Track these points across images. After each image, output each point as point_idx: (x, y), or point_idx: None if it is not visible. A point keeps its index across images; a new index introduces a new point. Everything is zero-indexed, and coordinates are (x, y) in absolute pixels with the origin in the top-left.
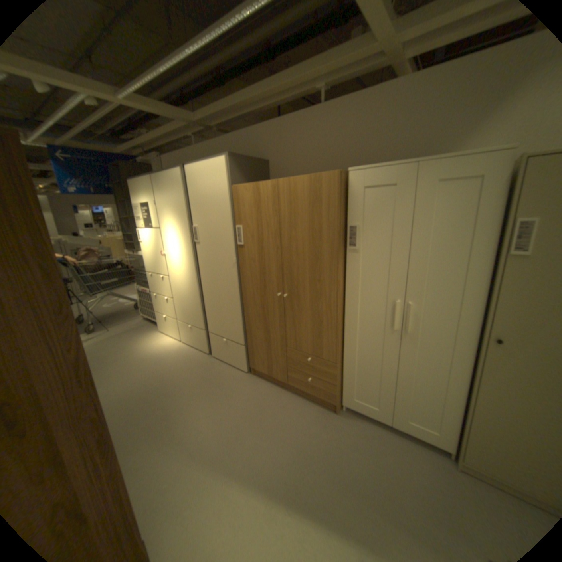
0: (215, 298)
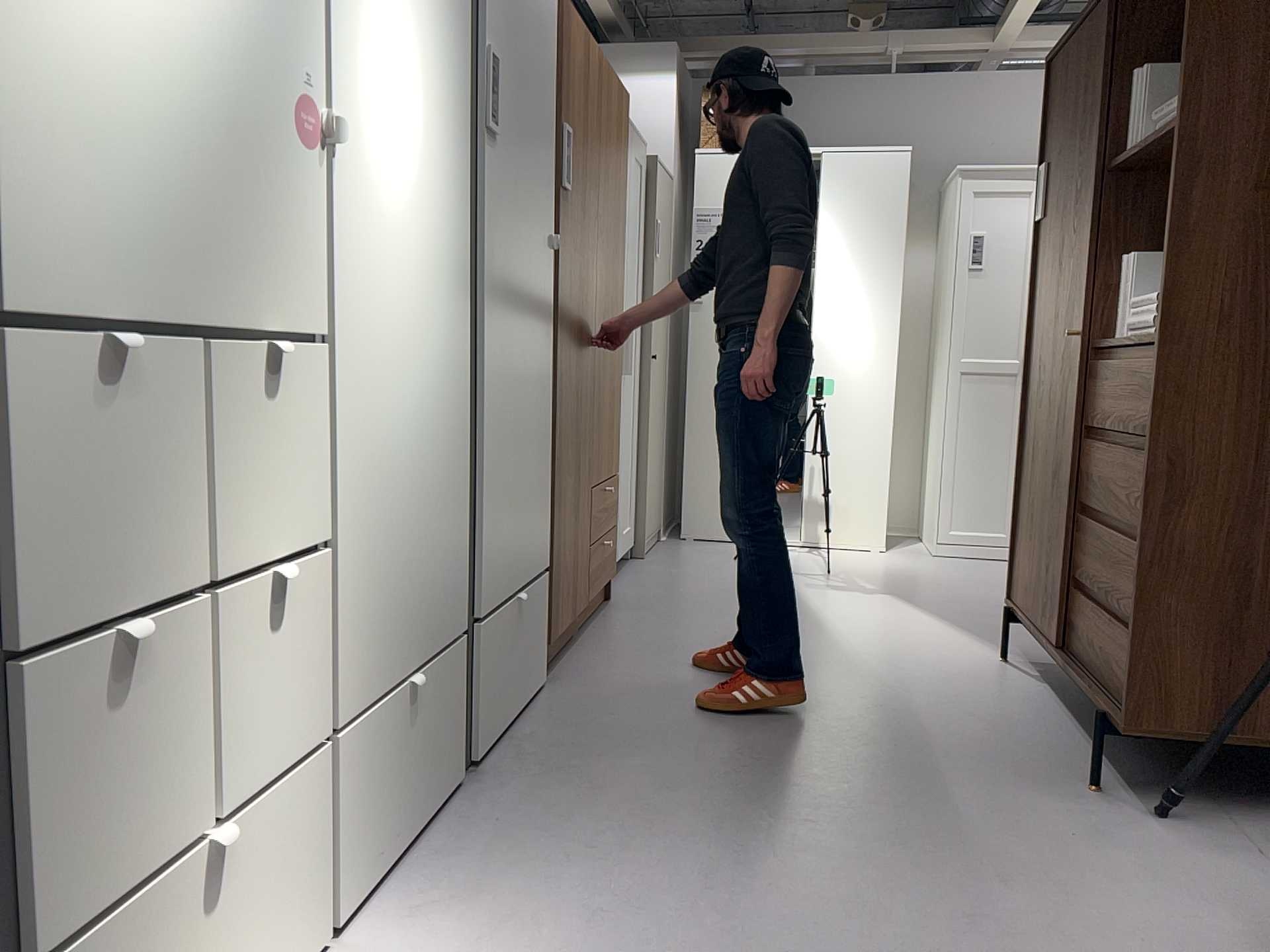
0: (503, 408)
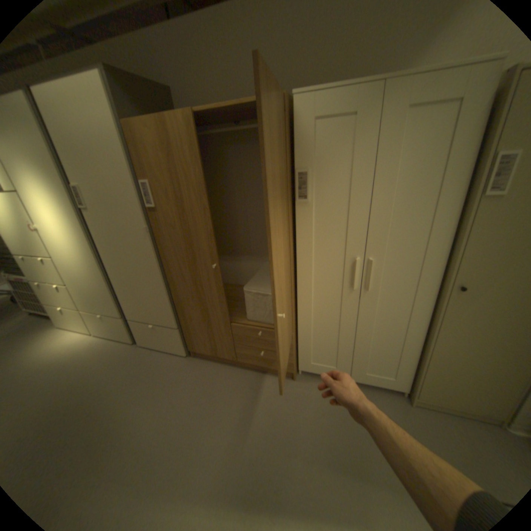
0: (126, 279)
